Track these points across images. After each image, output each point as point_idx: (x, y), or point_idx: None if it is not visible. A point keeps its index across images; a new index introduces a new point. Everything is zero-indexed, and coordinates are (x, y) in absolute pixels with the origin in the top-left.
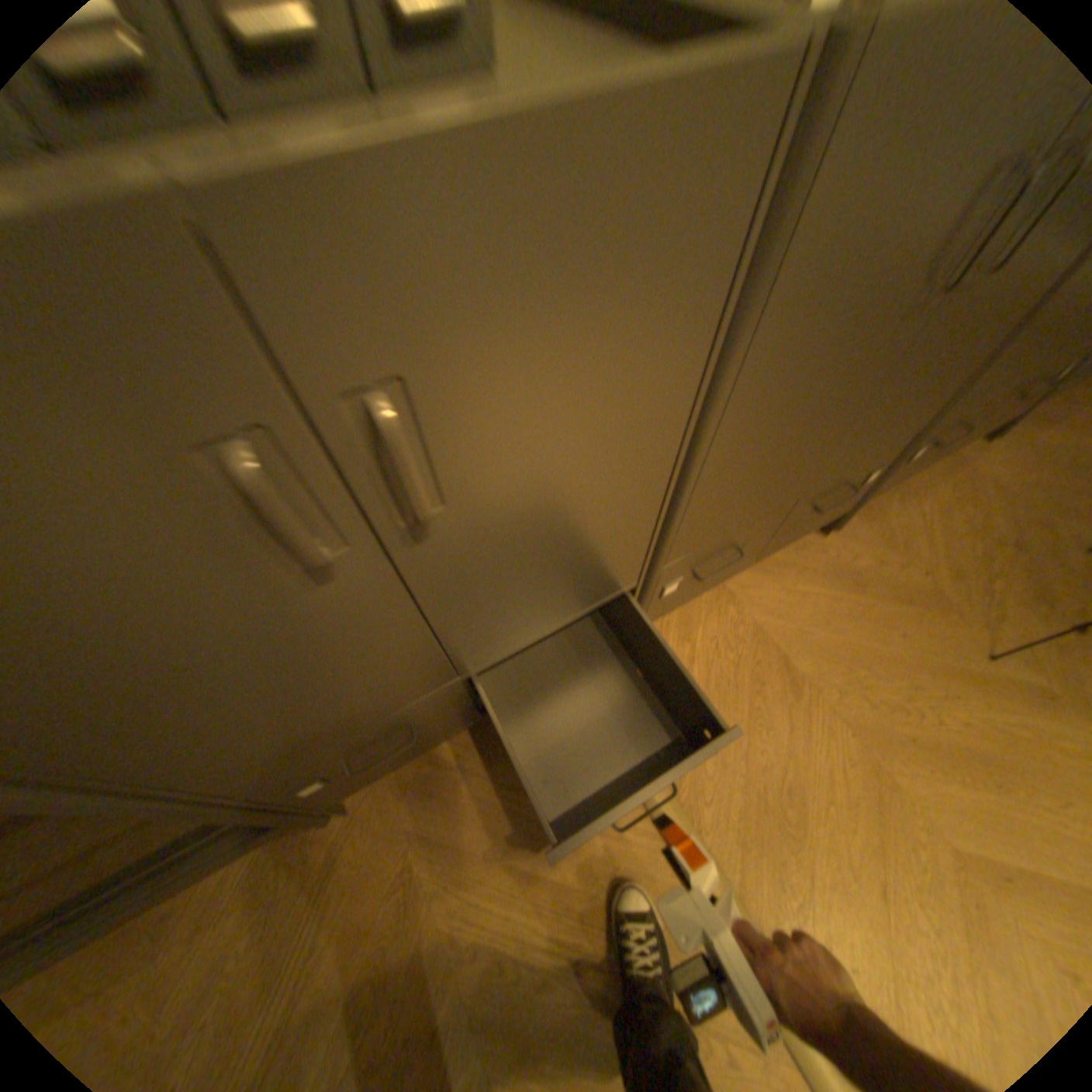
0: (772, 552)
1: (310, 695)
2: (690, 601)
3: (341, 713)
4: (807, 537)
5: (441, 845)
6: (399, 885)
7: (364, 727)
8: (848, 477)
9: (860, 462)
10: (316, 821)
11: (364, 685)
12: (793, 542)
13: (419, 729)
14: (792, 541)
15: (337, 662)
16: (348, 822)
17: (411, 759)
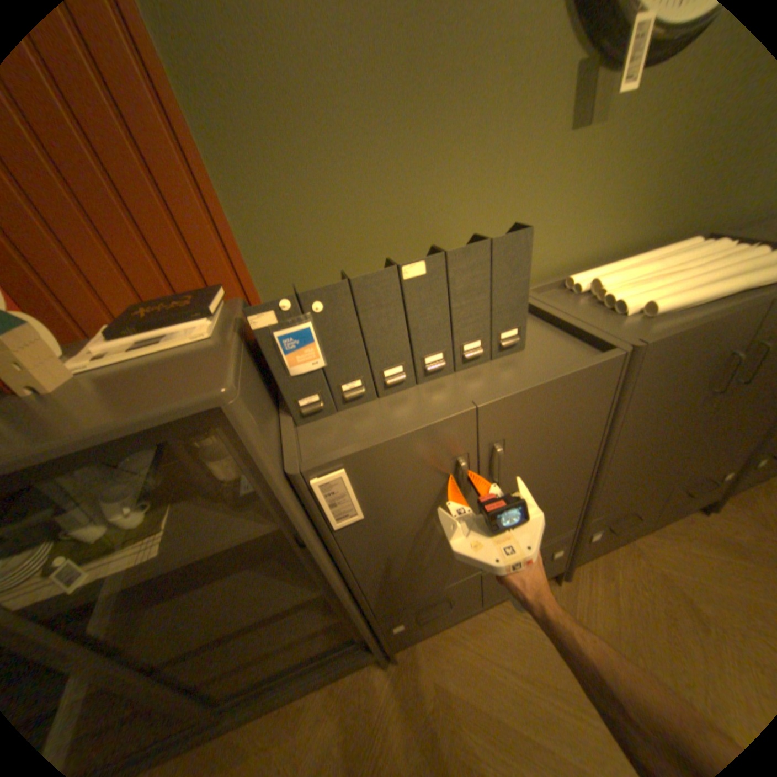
0: (665, 523)
1: (429, 561)
2: (610, 553)
3: (432, 577)
4: (693, 516)
5: (456, 698)
6: (432, 721)
7: (435, 591)
8: (707, 476)
9: (712, 468)
10: (384, 663)
11: (447, 562)
12: (680, 517)
13: (453, 604)
14: (679, 516)
15: (445, 545)
16: (399, 670)
17: (441, 629)
